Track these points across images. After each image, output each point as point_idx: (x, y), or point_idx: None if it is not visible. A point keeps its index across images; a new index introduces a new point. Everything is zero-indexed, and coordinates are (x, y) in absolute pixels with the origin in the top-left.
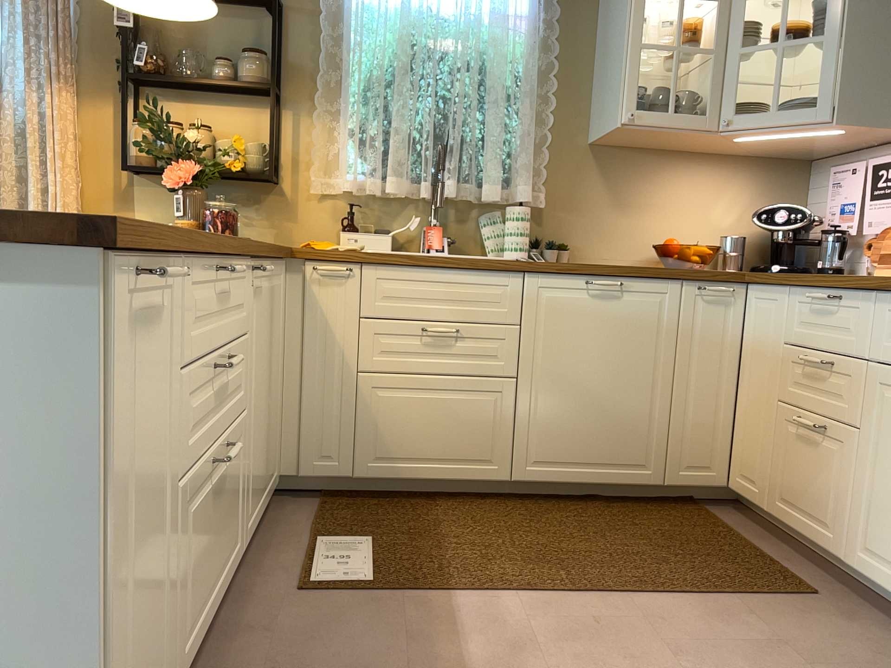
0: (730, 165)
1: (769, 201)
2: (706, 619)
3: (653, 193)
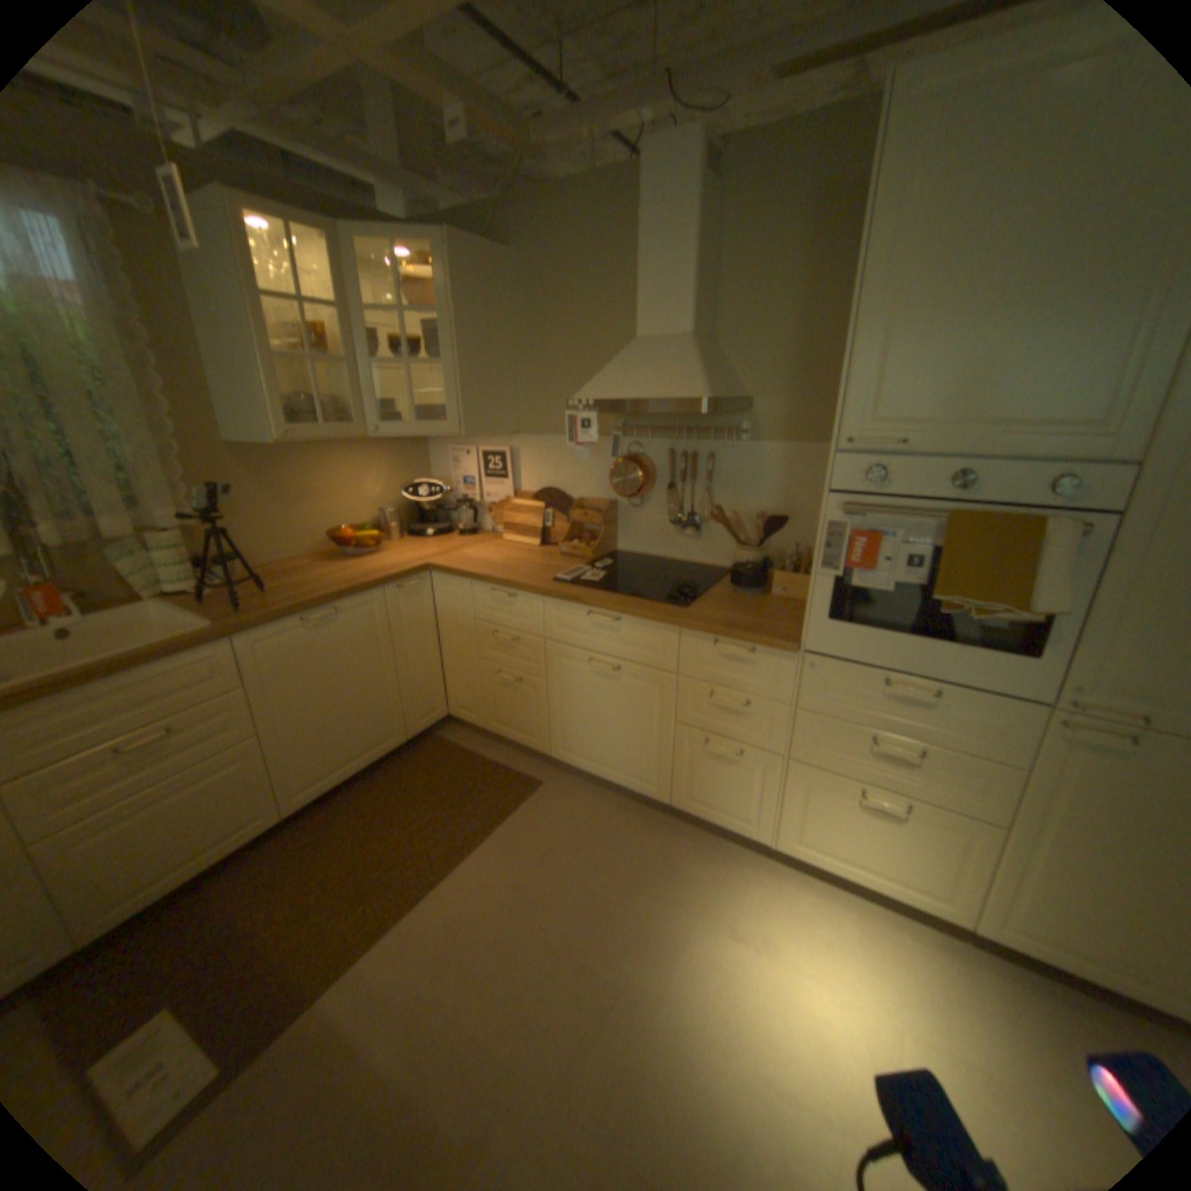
0: (367, 445)
1: (403, 470)
2: (504, 858)
3: (306, 483)
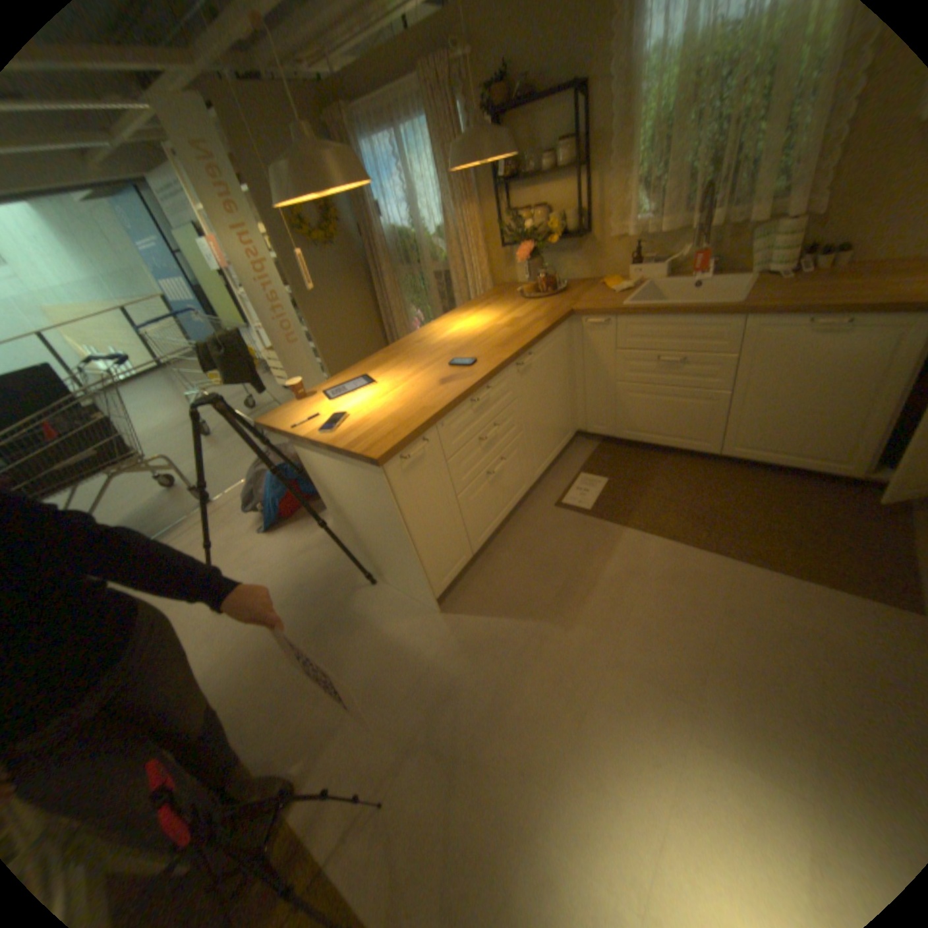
0: None
1: None
2: (782, 598)
3: None
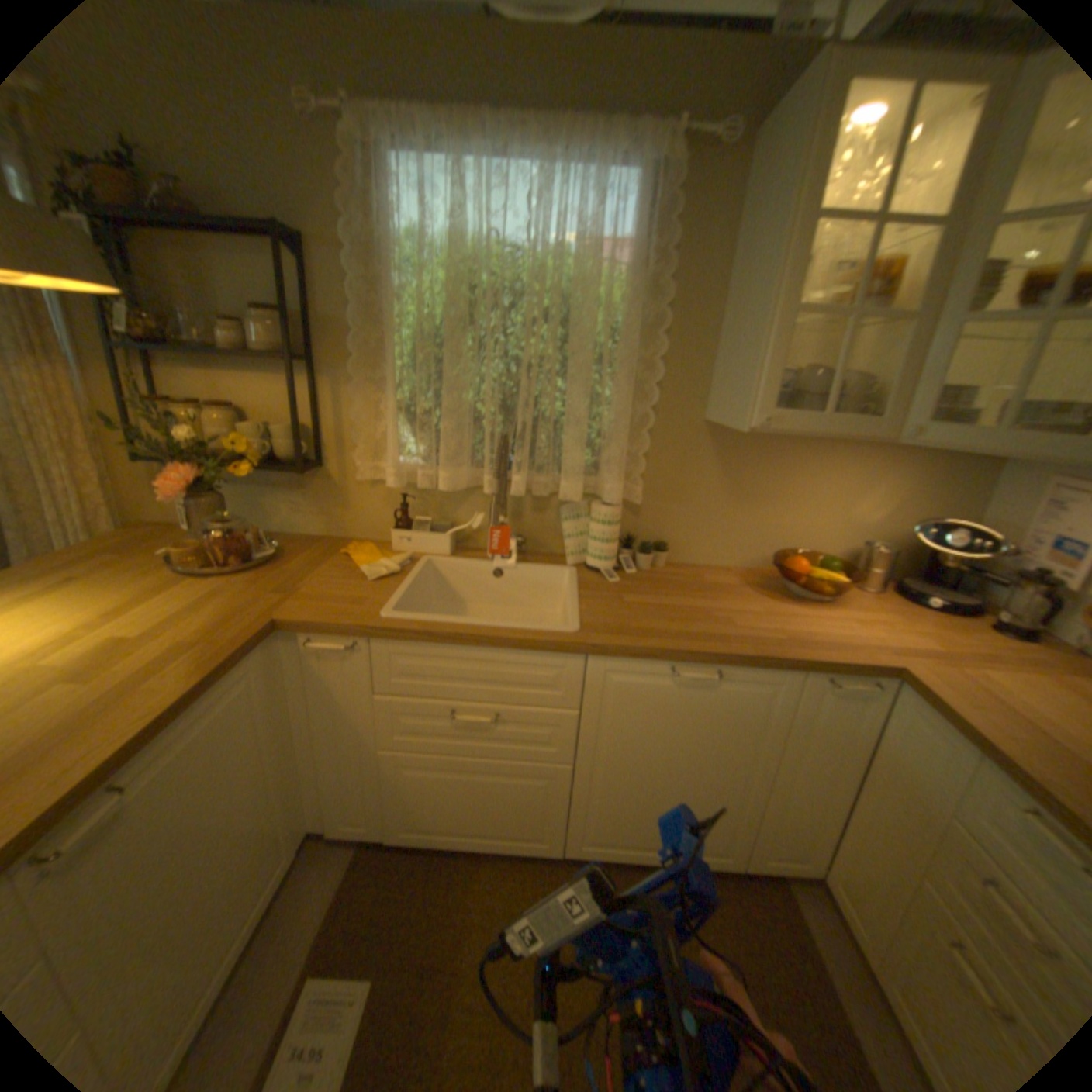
0: (897, 450)
1: (940, 496)
2: None
3: (784, 484)
